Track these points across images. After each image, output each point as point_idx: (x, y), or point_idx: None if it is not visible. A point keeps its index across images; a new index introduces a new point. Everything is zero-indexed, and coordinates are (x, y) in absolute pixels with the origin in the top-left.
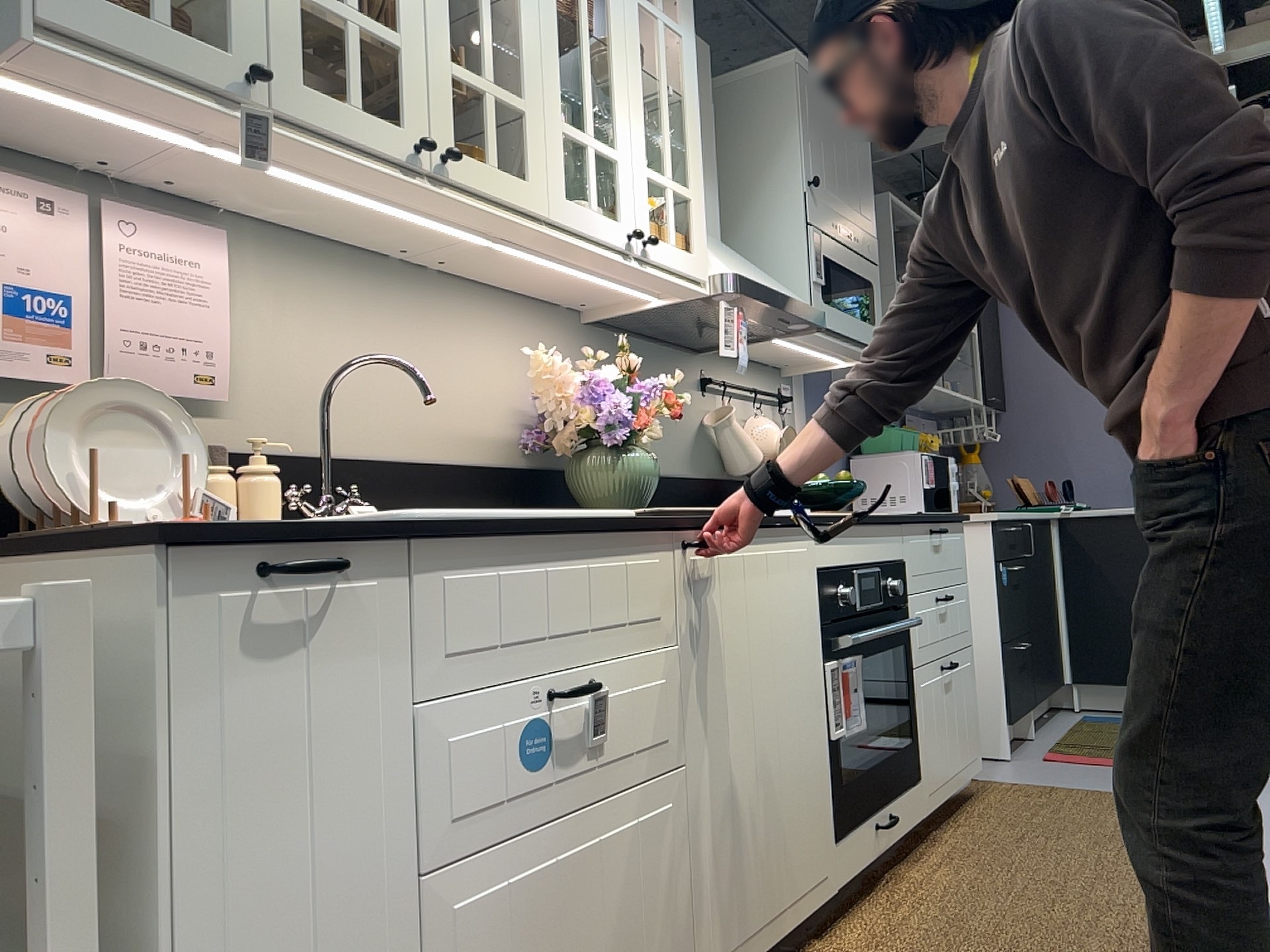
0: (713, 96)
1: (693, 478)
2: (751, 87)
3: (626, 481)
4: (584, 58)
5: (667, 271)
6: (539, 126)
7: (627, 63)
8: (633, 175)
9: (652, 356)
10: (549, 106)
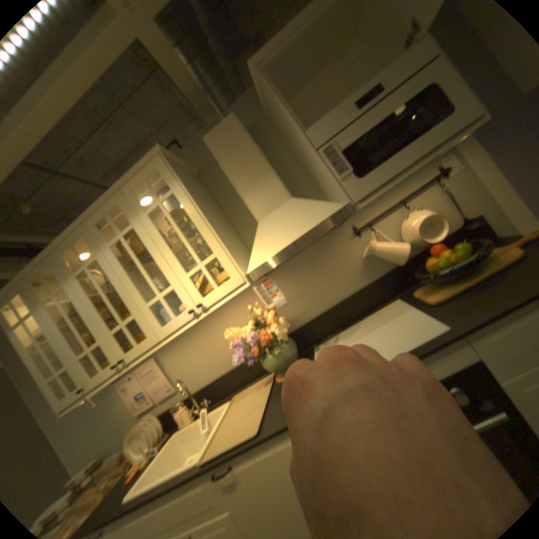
0: (248, 133)
1: (368, 286)
2: (263, 94)
3: (272, 369)
4: (142, 272)
5: (223, 300)
6: (141, 318)
7: (157, 248)
8: (183, 287)
9: (311, 255)
10: (140, 307)
